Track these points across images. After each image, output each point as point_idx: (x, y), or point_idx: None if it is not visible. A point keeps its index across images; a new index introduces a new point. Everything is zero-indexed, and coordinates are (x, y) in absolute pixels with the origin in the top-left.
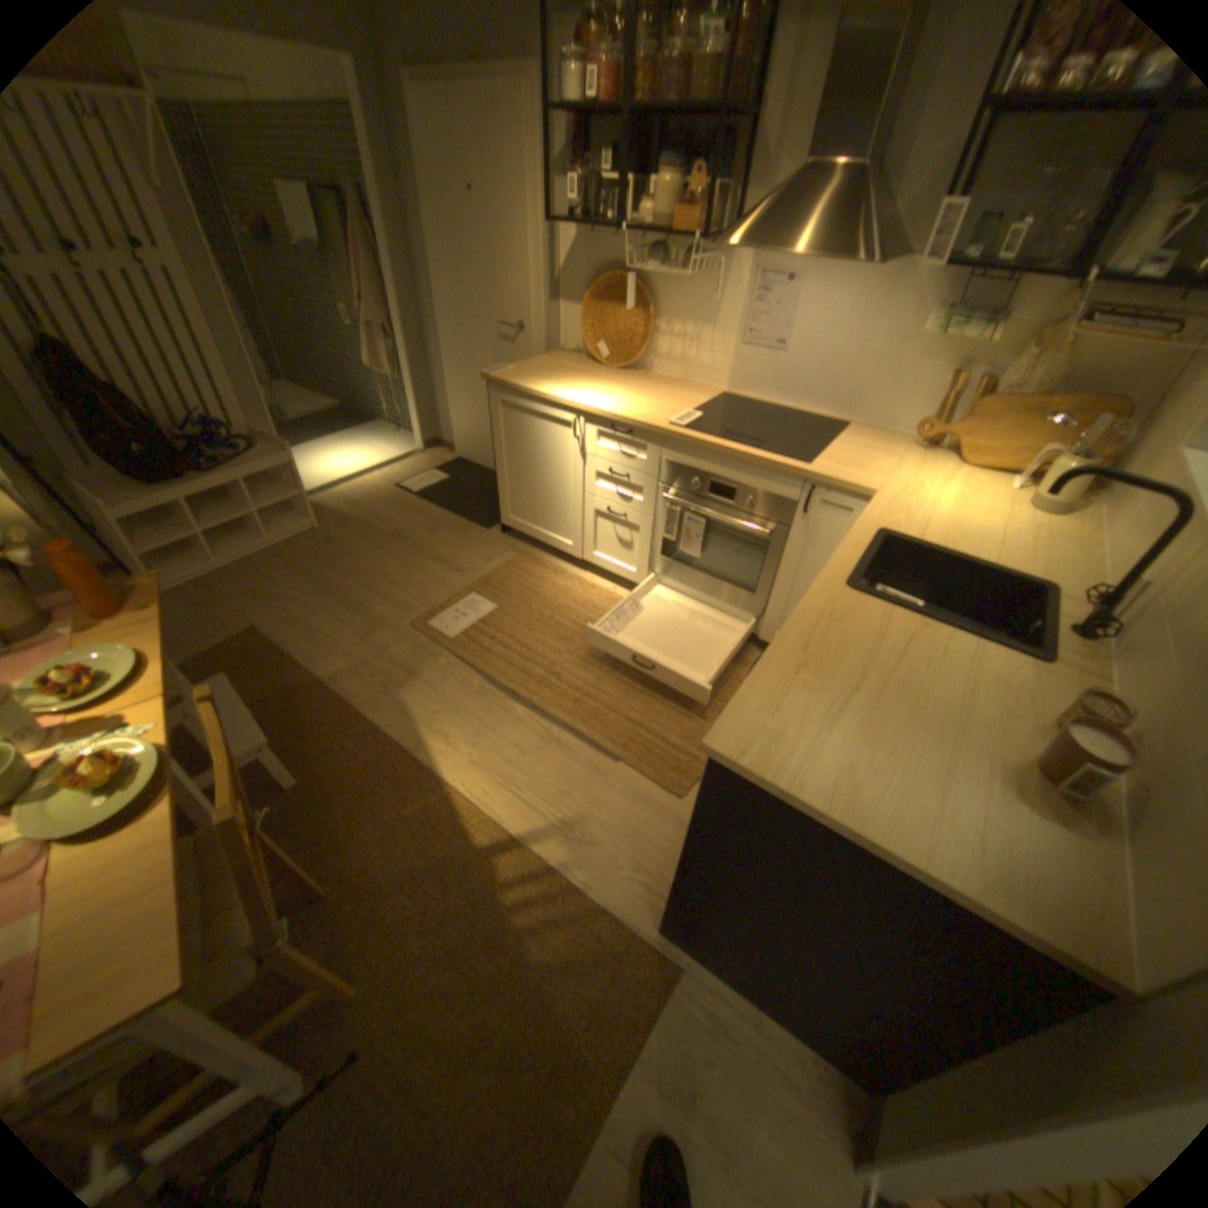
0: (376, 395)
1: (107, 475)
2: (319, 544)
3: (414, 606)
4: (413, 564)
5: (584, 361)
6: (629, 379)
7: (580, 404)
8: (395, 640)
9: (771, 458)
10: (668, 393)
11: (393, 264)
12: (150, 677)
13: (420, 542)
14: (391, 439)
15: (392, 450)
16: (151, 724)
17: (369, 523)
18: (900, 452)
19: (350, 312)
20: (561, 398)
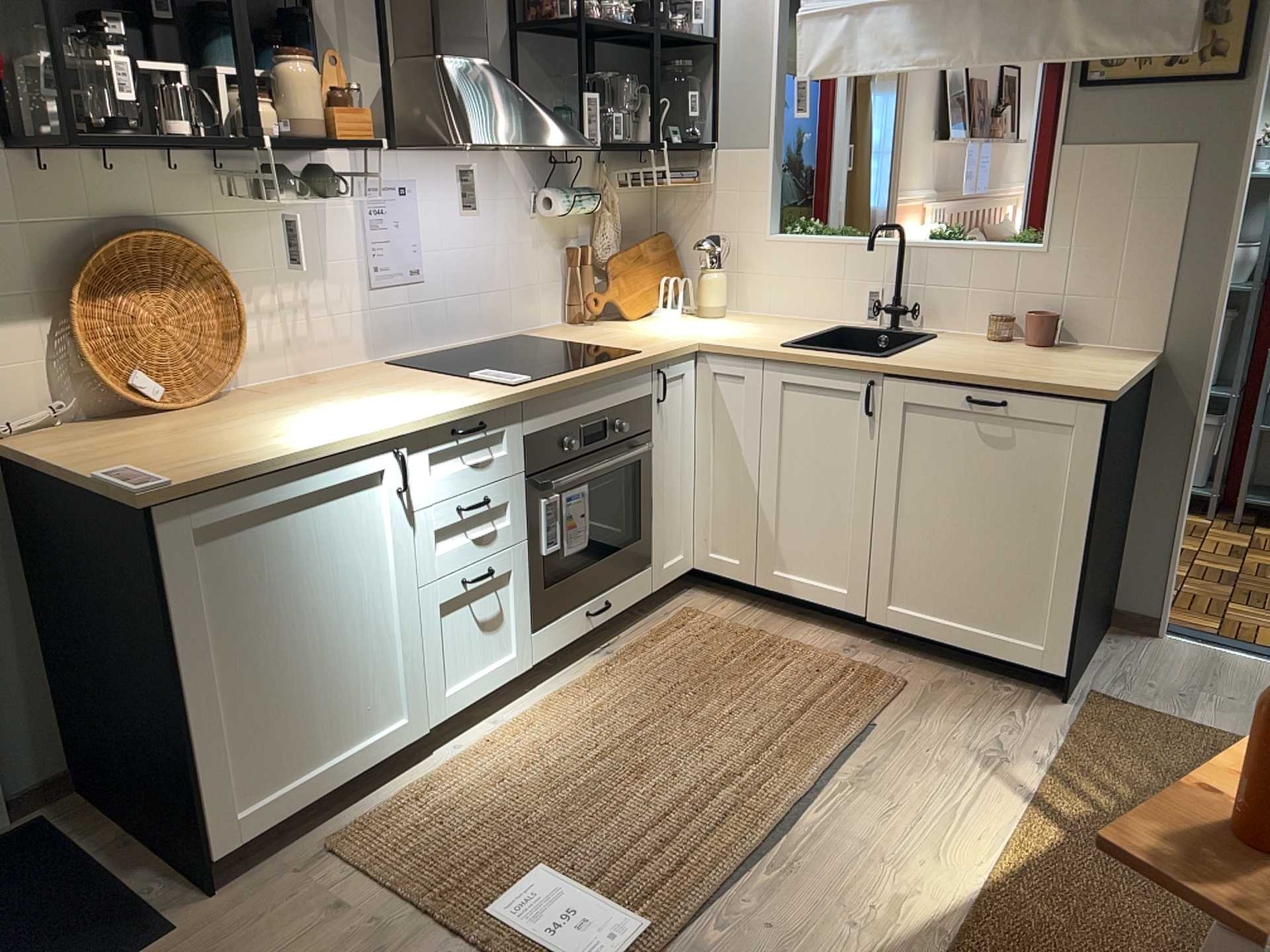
0: None
1: None
2: None
3: None
4: None
5: (120, 425)
6: (273, 400)
7: (401, 424)
8: None
9: (624, 360)
10: (365, 385)
11: None
12: None
13: None
14: None
15: None
16: None
17: None
18: (599, 331)
19: None
20: (363, 435)
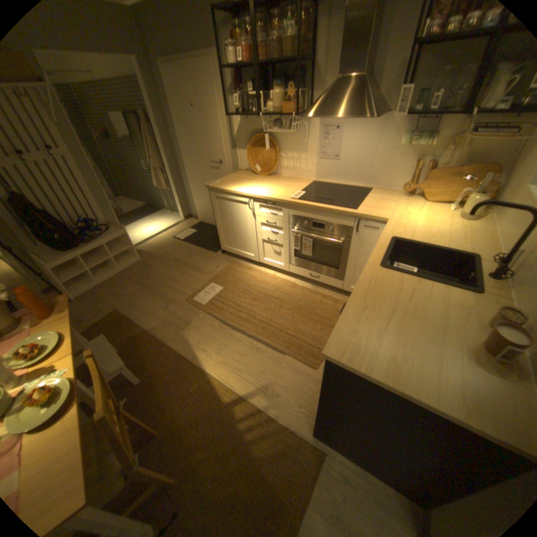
0: (161, 198)
1: (45, 249)
2: (141, 268)
3: (186, 291)
4: (184, 272)
5: (250, 174)
6: (271, 179)
7: (250, 193)
8: (179, 308)
9: (338, 208)
10: (289, 184)
11: (162, 141)
12: (66, 345)
13: (186, 262)
14: (170, 217)
15: (170, 221)
16: (67, 368)
17: (163, 255)
18: (397, 199)
19: (146, 164)
20: (241, 192)
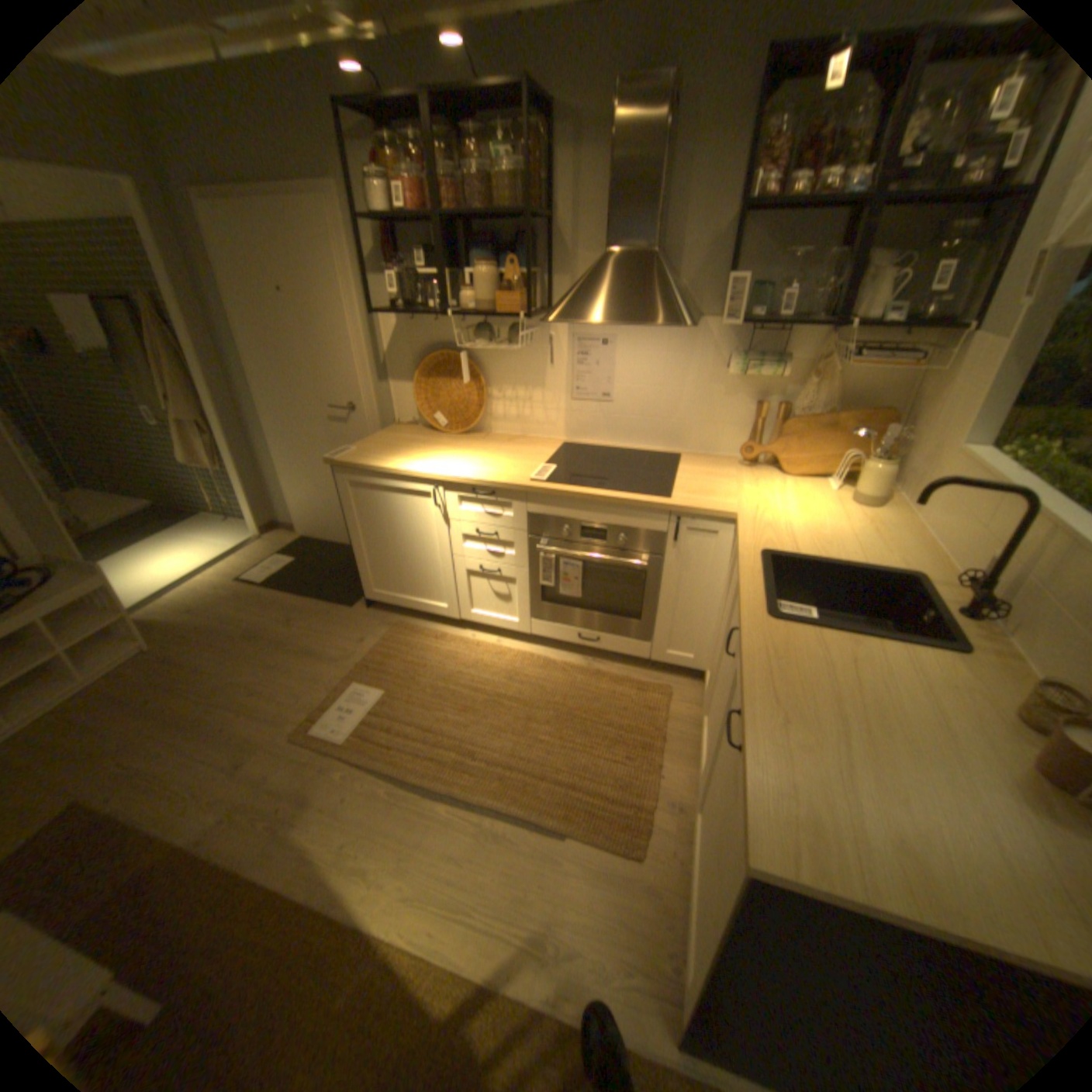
0: (196, 489)
1: None
2: (153, 668)
3: (288, 715)
4: (275, 665)
5: (424, 431)
6: (473, 442)
7: (437, 474)
8: (273, 765)
9: (635, 497)
10: (515, 450)
11: (201, 362)
12: None
13: (278, 637)
14: (221, 530)
15: (224, 542)
16: None
17: (212, 628)
18: (732, 473)
19: (156, 412)
20: (416, 471)
